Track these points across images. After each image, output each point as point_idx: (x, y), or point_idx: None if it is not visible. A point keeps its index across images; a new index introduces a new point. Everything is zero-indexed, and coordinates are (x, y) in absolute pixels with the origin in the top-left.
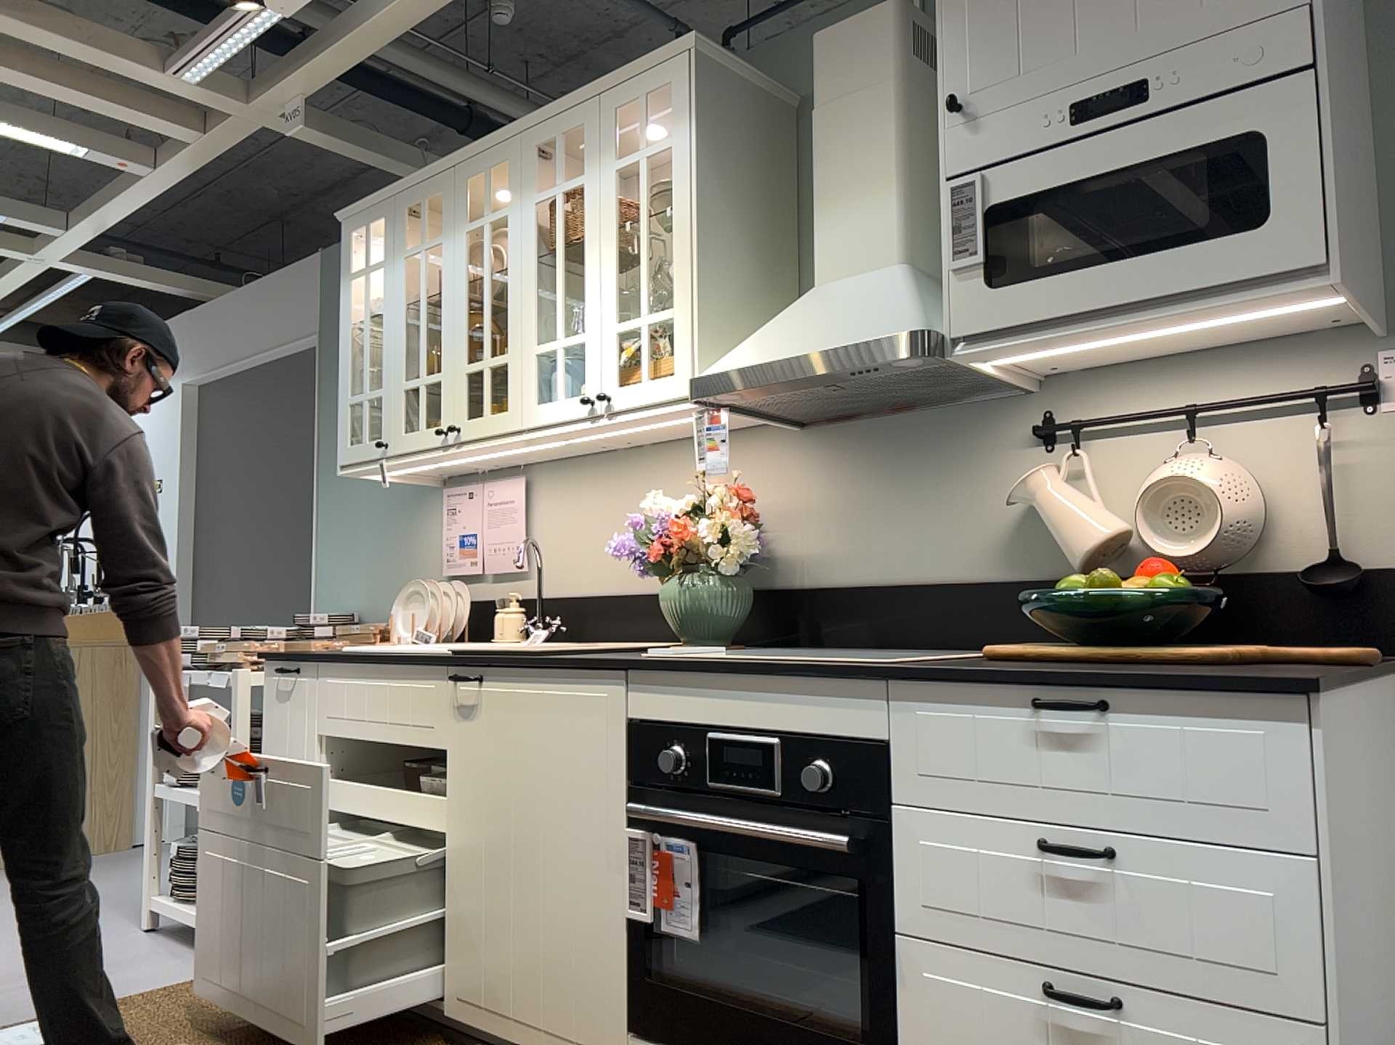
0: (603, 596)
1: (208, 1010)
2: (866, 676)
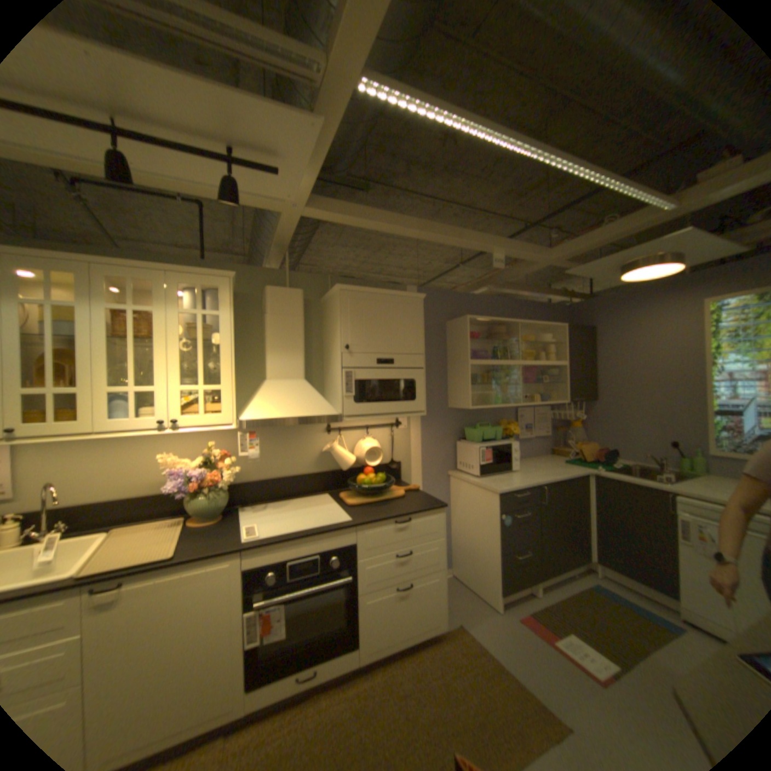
0: (99, 502)
1: None
2: (351, 527)
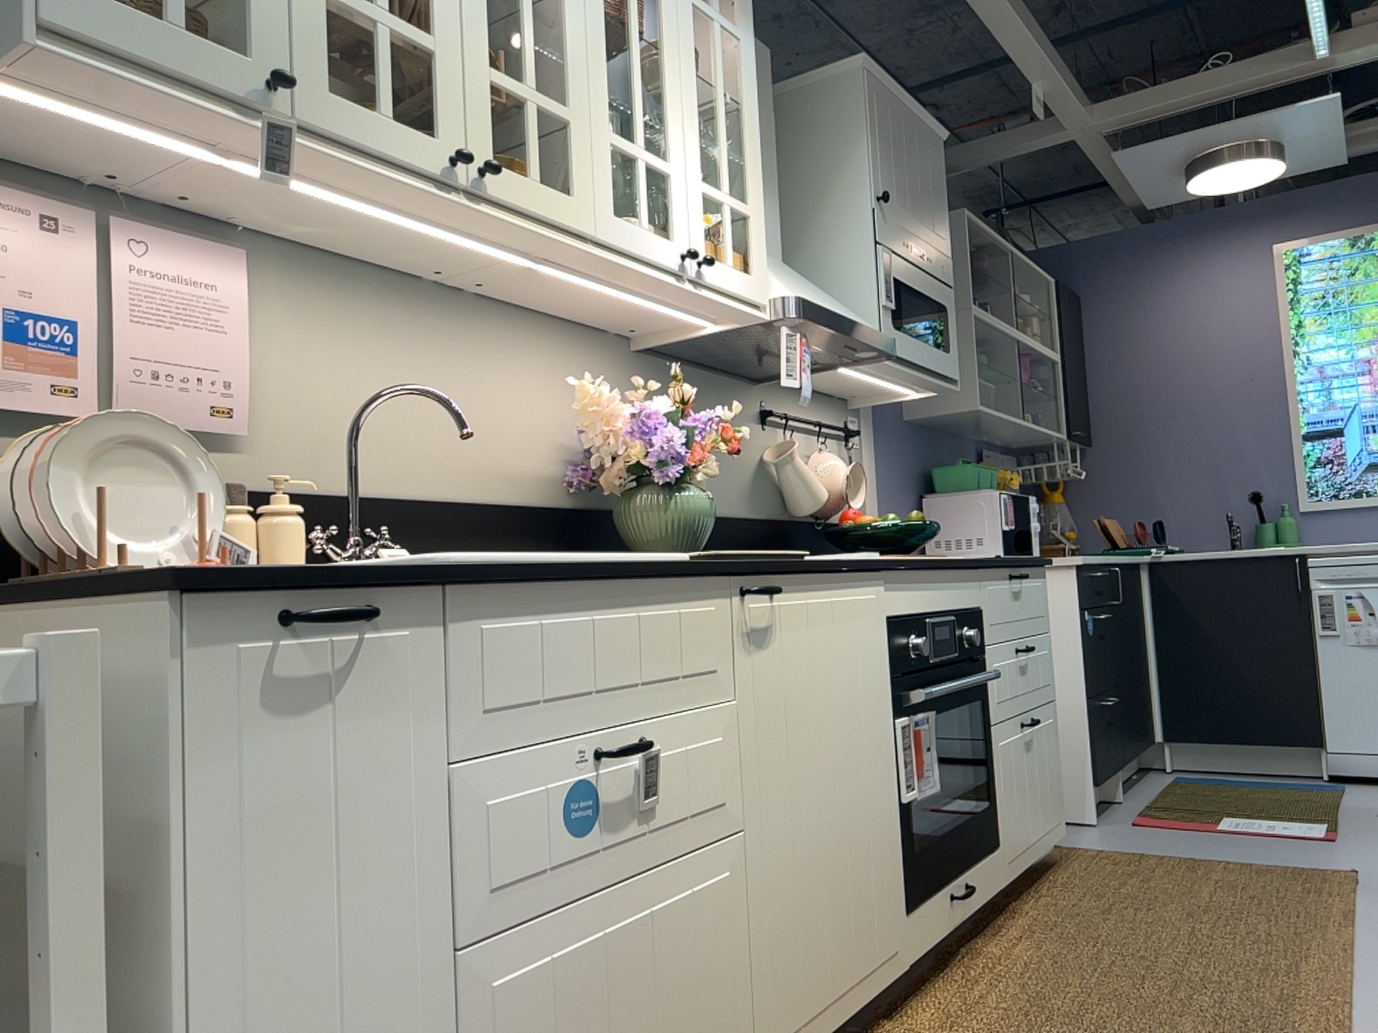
0: (415, 500)
1: None
2: (982, 566)
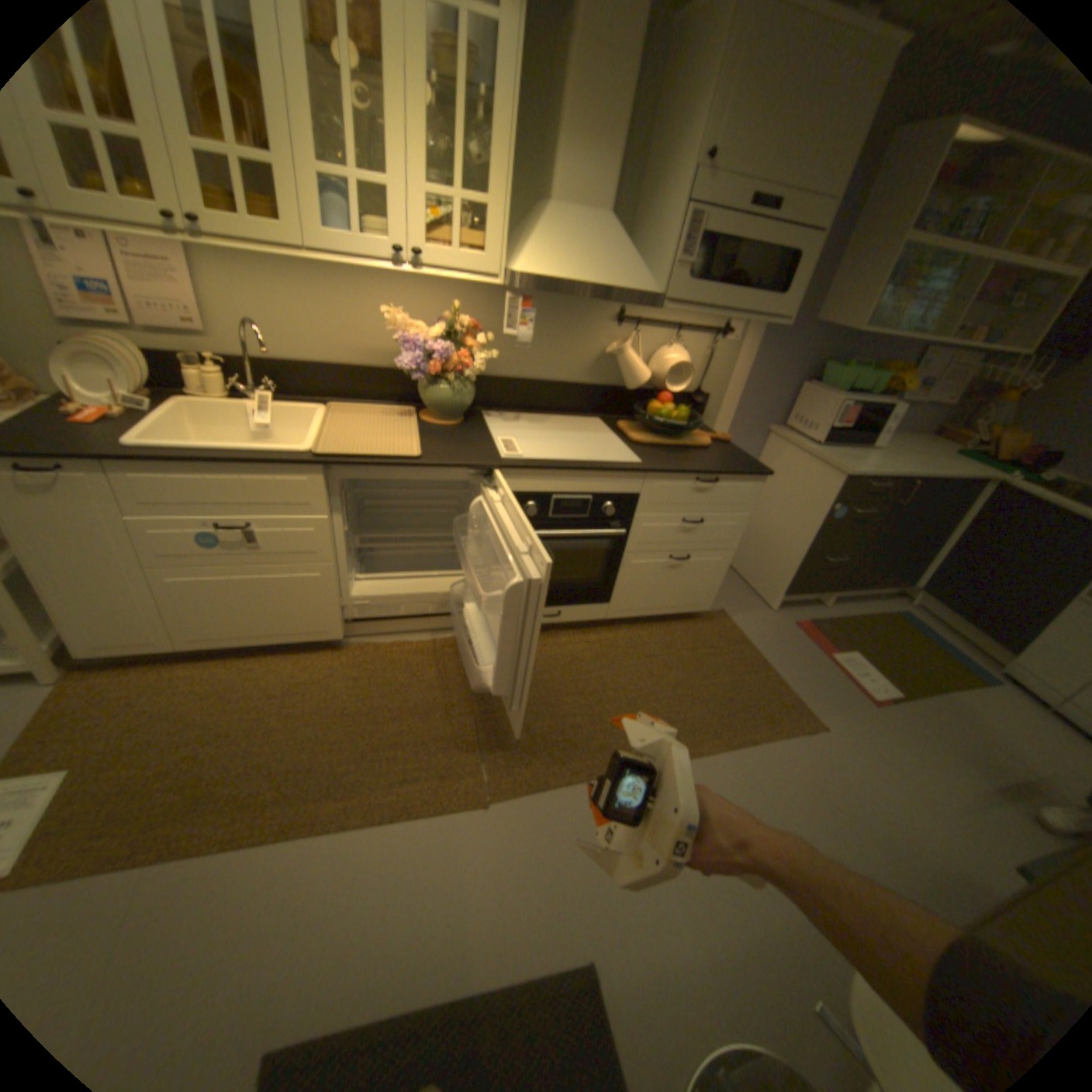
0: (307, 362)
1: (123, 720)
2: (641, 473)
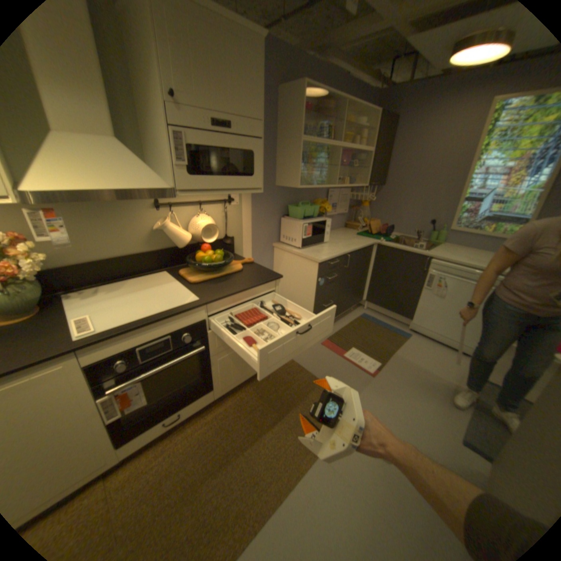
0: None
1: None
2: (200, 307)
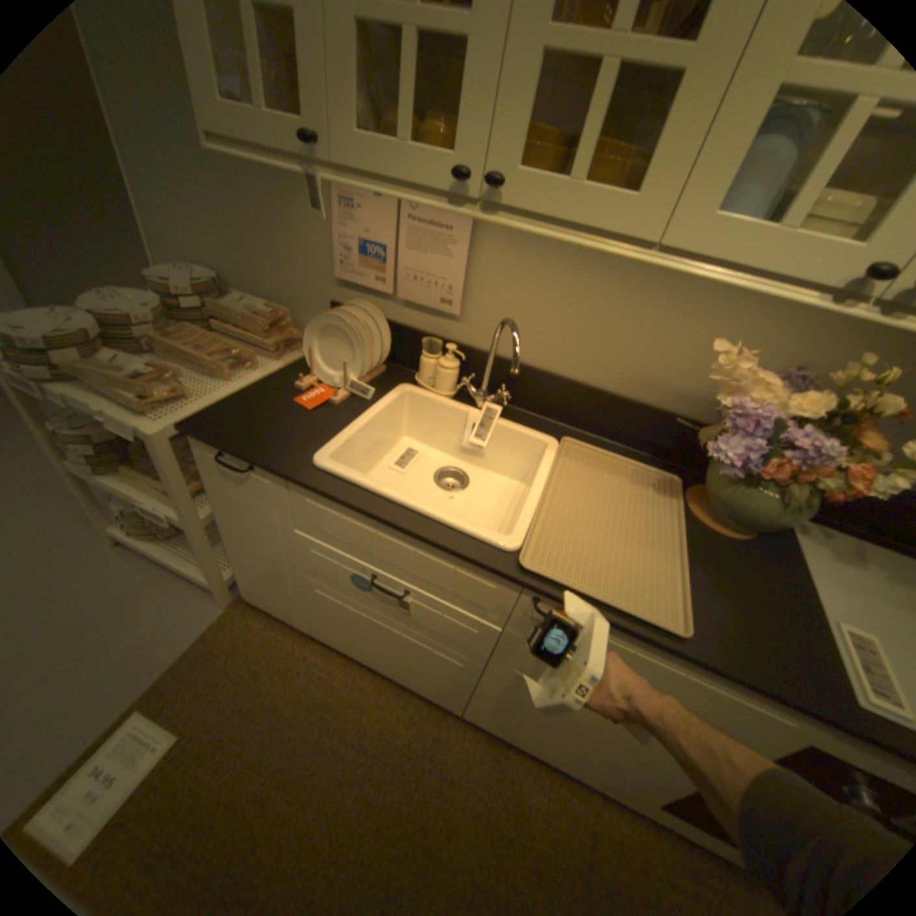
0: (559, 376)
1: (243, 691)
2: None
